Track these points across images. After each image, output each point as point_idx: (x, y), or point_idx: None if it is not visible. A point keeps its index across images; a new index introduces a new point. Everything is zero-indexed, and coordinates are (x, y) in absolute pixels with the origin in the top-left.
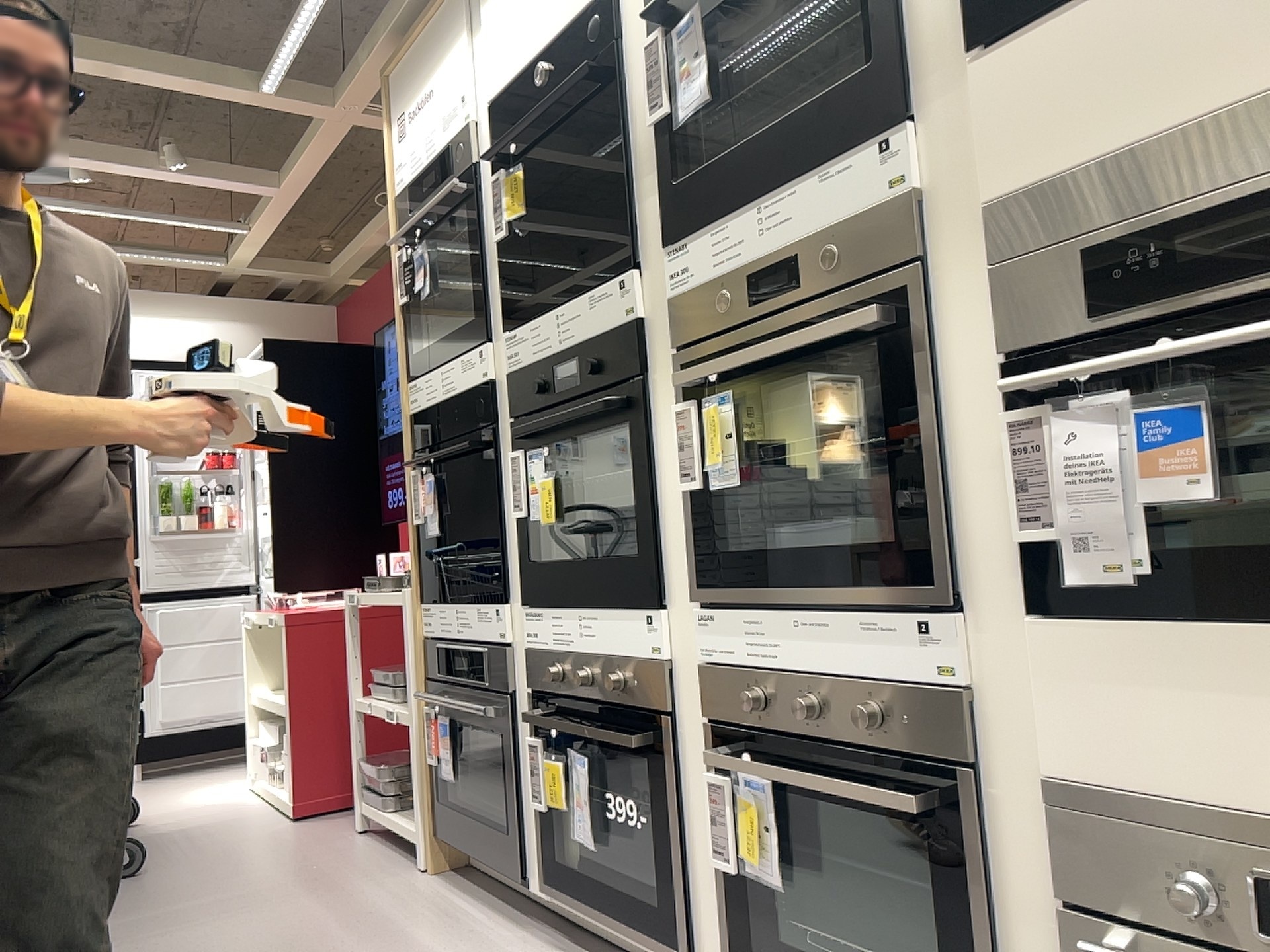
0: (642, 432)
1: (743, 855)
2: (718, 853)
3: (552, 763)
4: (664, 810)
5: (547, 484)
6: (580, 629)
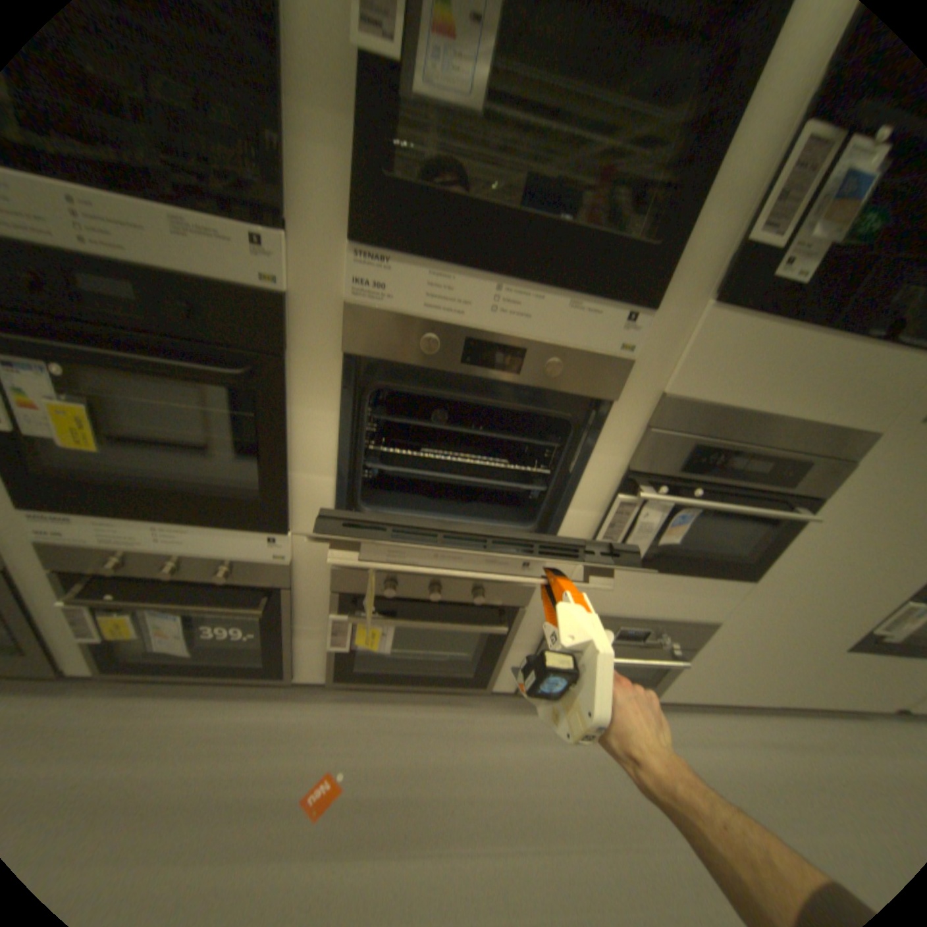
0: (279, 407)
1: (357, 643)
2: (327, 640)
3: (110, 614)
4: (274, 628)
5: (75, 409)
6: (155, 534)
